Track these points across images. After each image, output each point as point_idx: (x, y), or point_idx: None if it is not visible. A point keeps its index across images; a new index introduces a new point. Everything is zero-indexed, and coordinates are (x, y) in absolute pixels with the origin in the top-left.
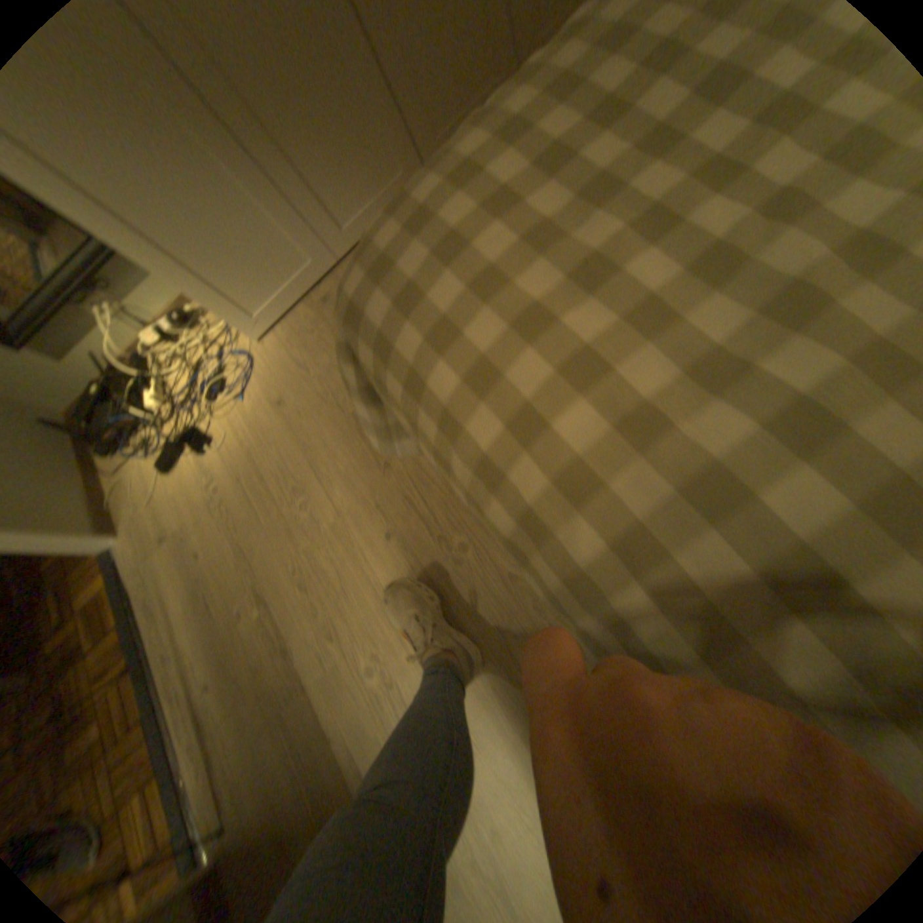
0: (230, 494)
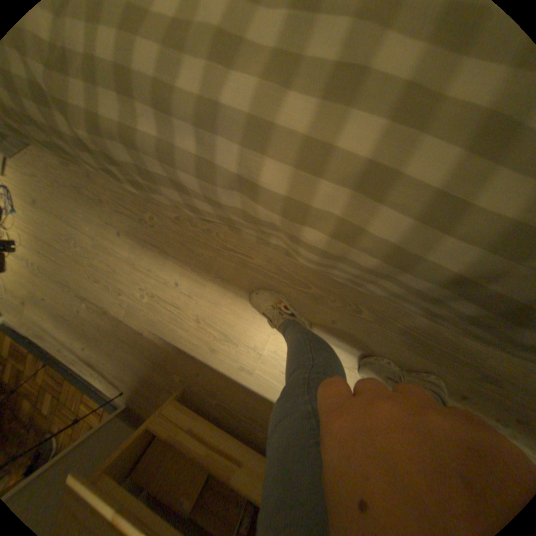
0: (41, 263)
